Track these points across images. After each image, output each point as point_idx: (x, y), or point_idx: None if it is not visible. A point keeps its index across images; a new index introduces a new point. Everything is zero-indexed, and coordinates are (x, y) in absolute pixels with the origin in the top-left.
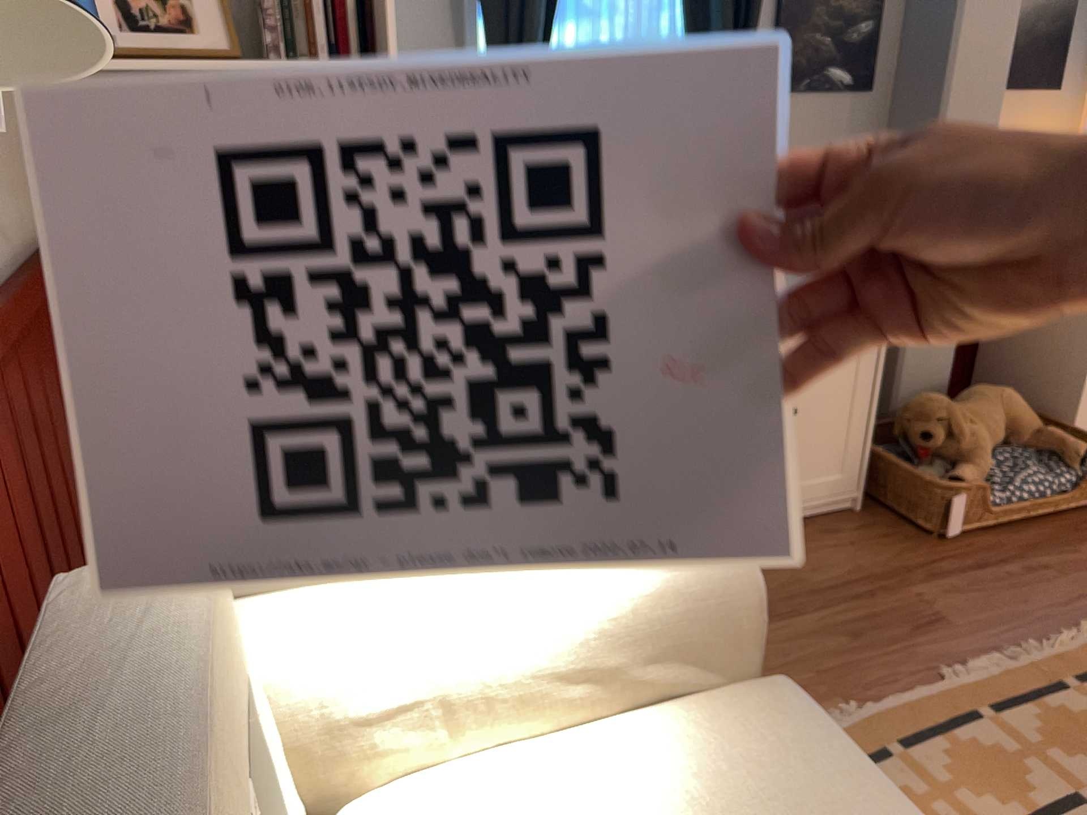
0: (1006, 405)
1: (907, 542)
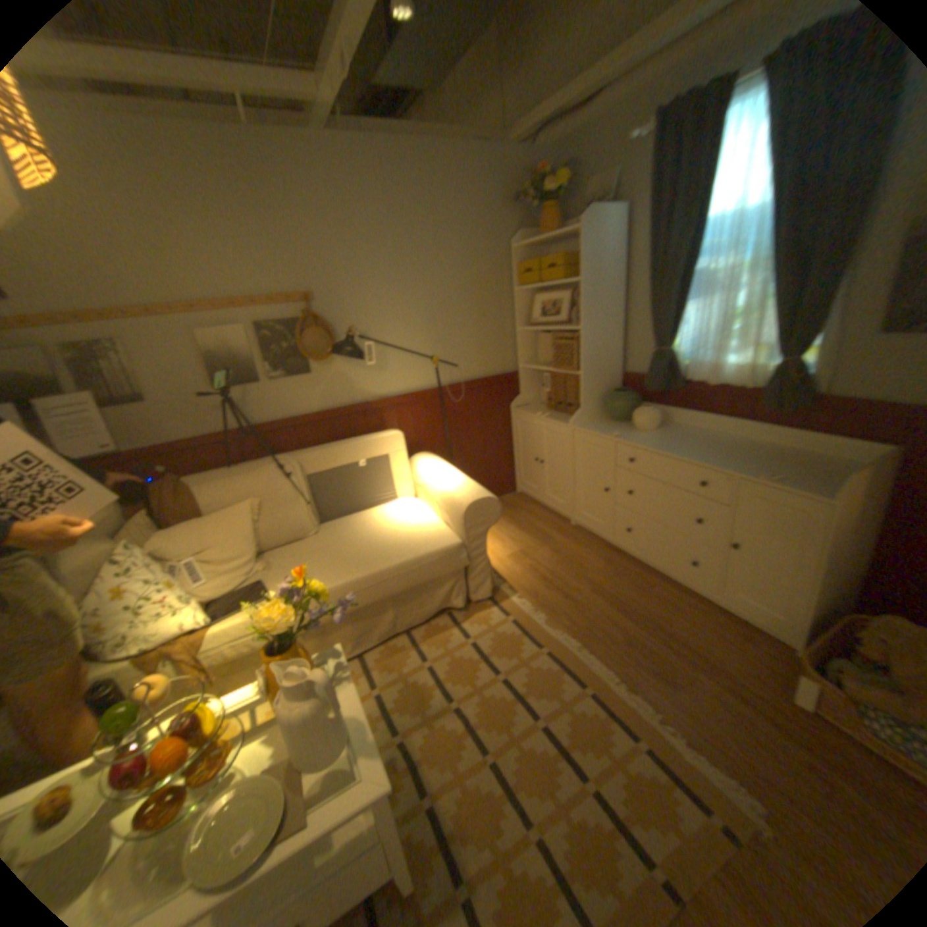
0: None
1: (774, 683)
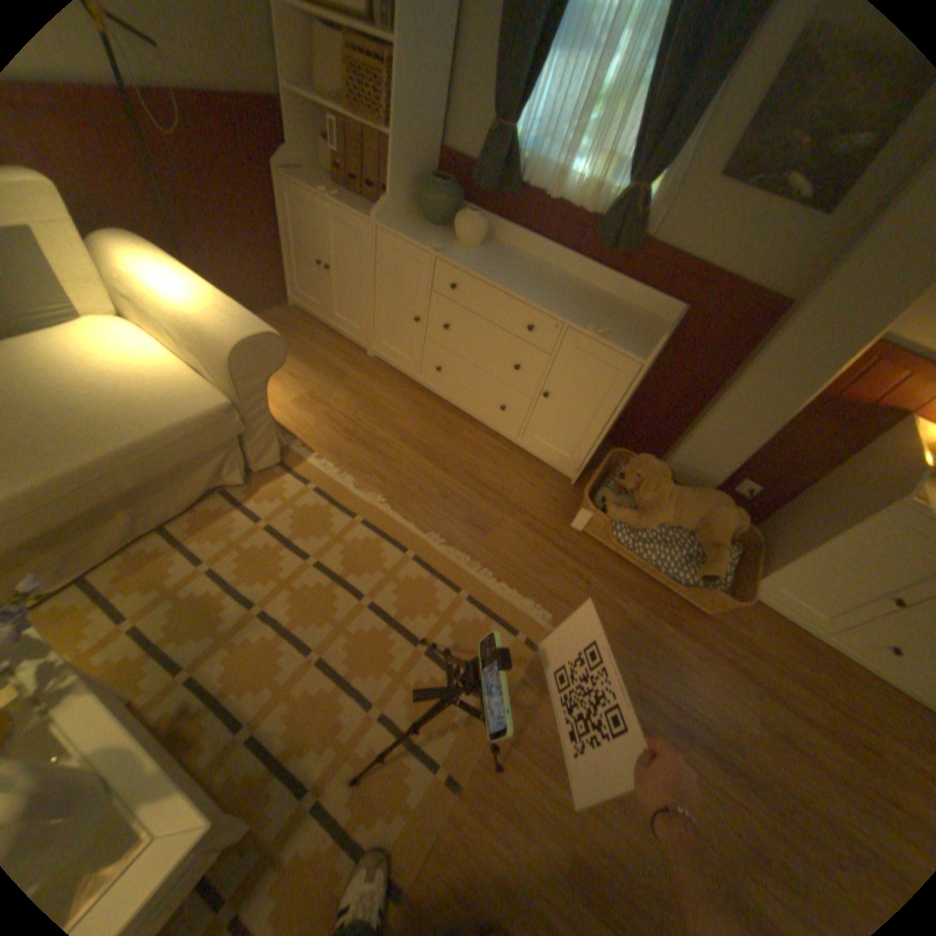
0: (709, 513)
1: (556, 511)
